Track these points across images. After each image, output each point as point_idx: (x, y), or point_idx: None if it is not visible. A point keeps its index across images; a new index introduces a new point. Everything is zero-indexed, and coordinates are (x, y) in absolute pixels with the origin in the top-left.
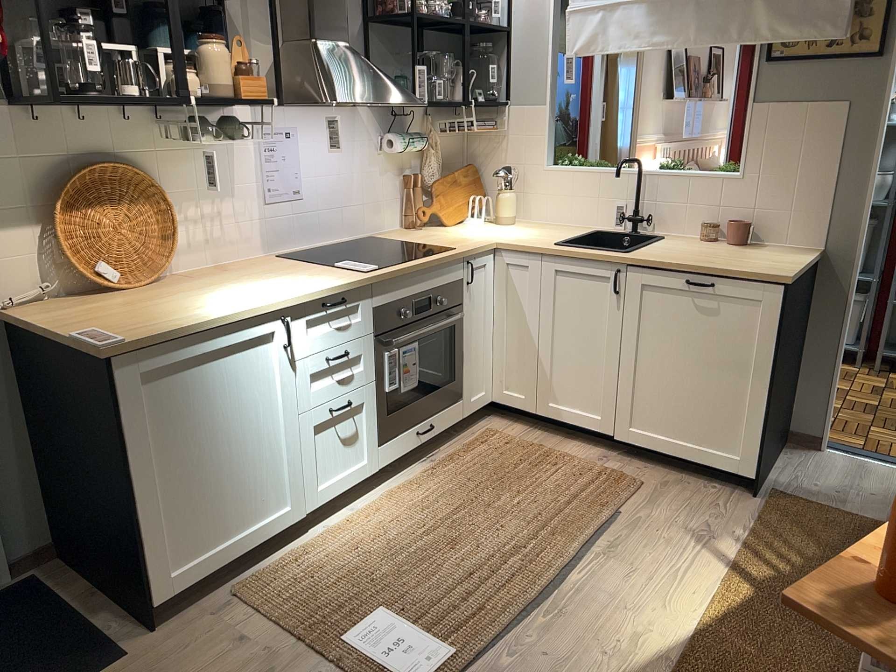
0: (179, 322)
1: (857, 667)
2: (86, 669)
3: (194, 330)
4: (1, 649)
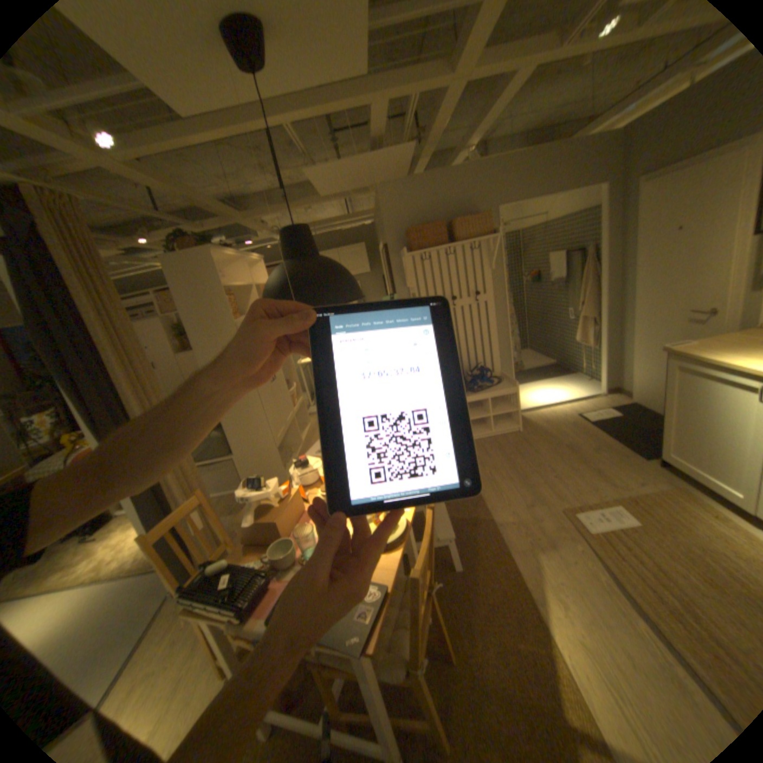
0: (706, 354)
1: (476, 685)
2: (643, 452)
3: (703, 359)
4: (665, 439)
